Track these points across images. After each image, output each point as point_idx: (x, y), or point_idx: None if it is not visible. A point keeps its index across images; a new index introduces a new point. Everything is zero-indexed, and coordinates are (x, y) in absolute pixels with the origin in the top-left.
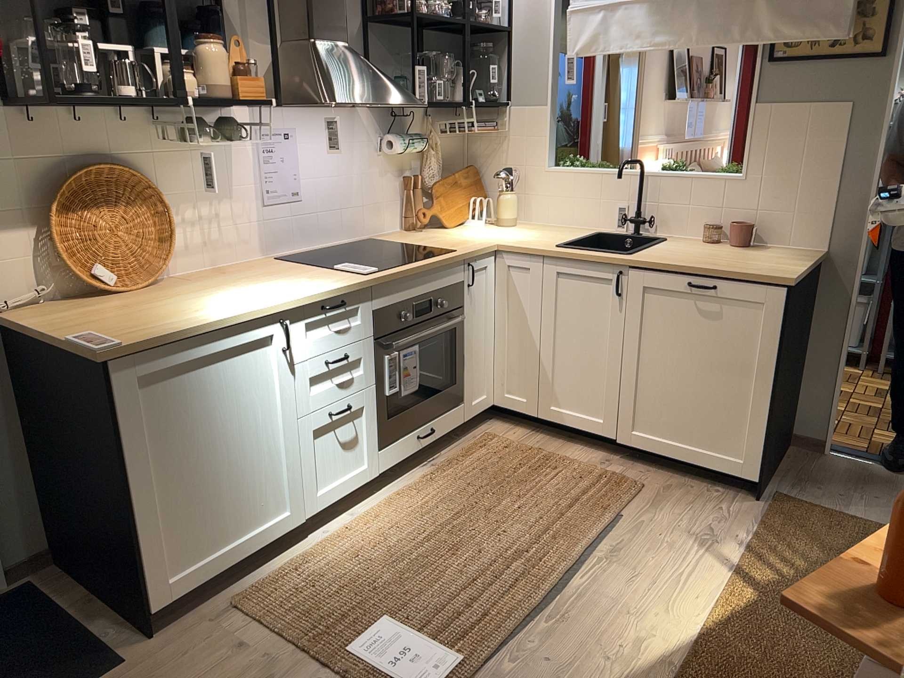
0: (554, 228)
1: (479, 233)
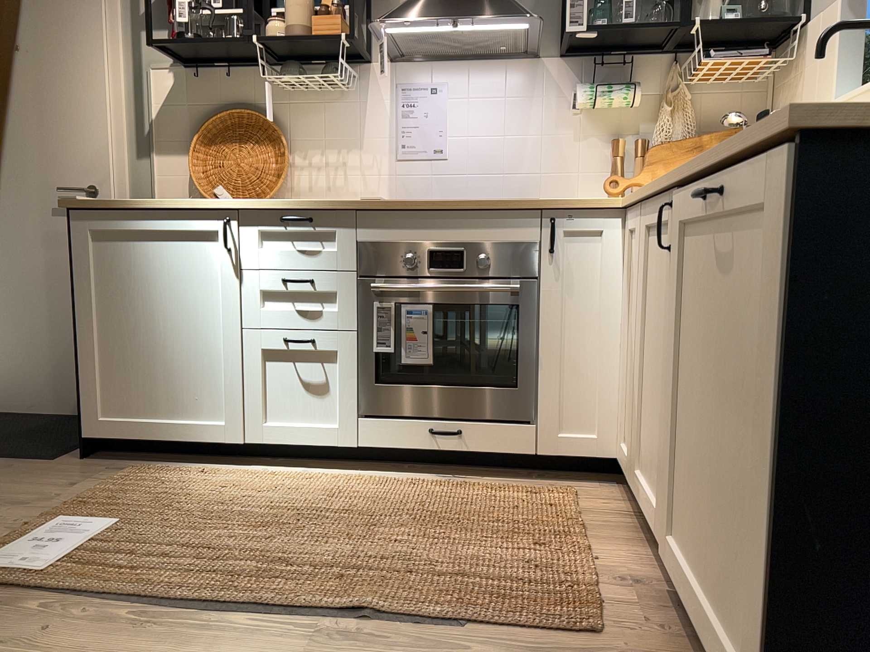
0: None
1: None
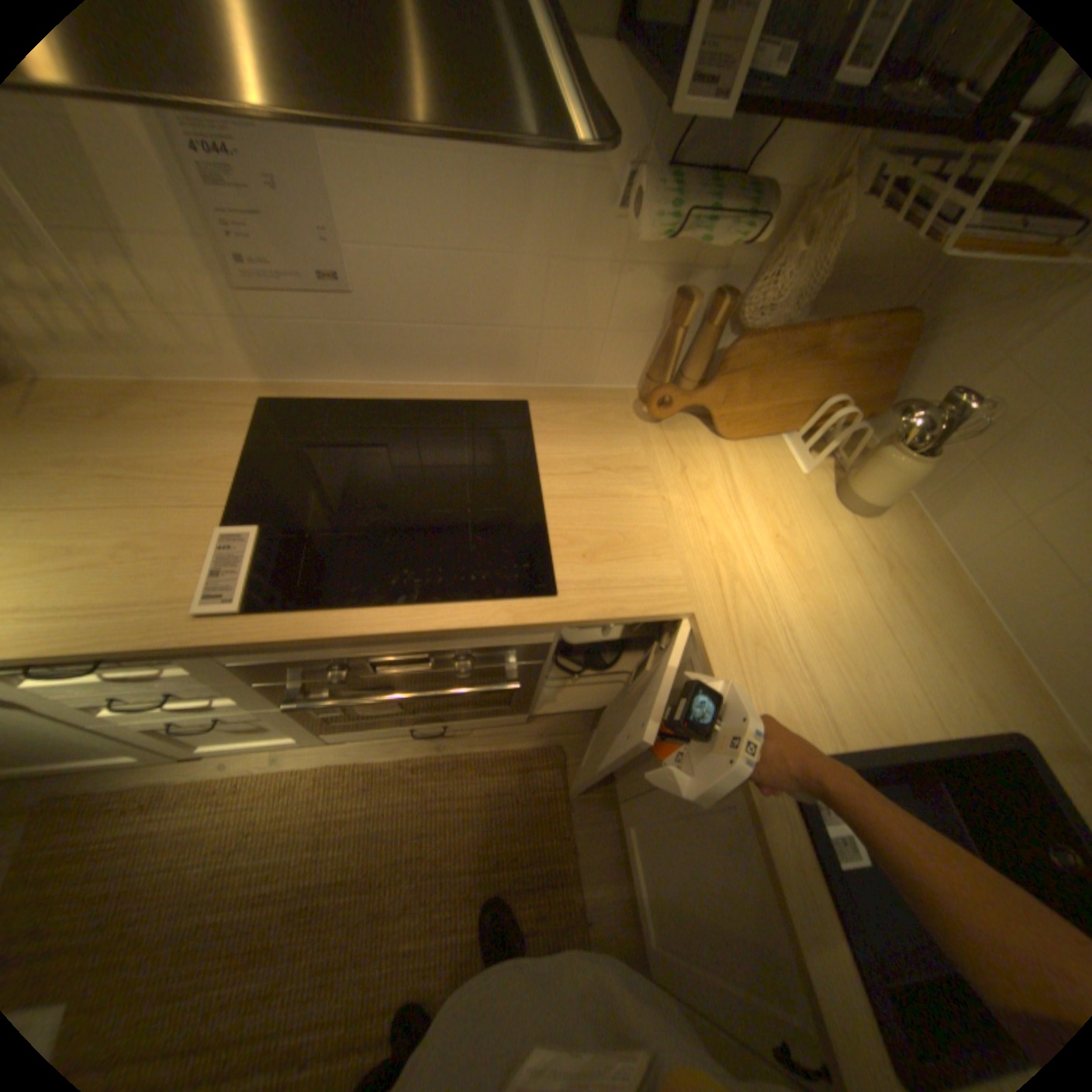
0: (936, 603)
1: (742, 511)
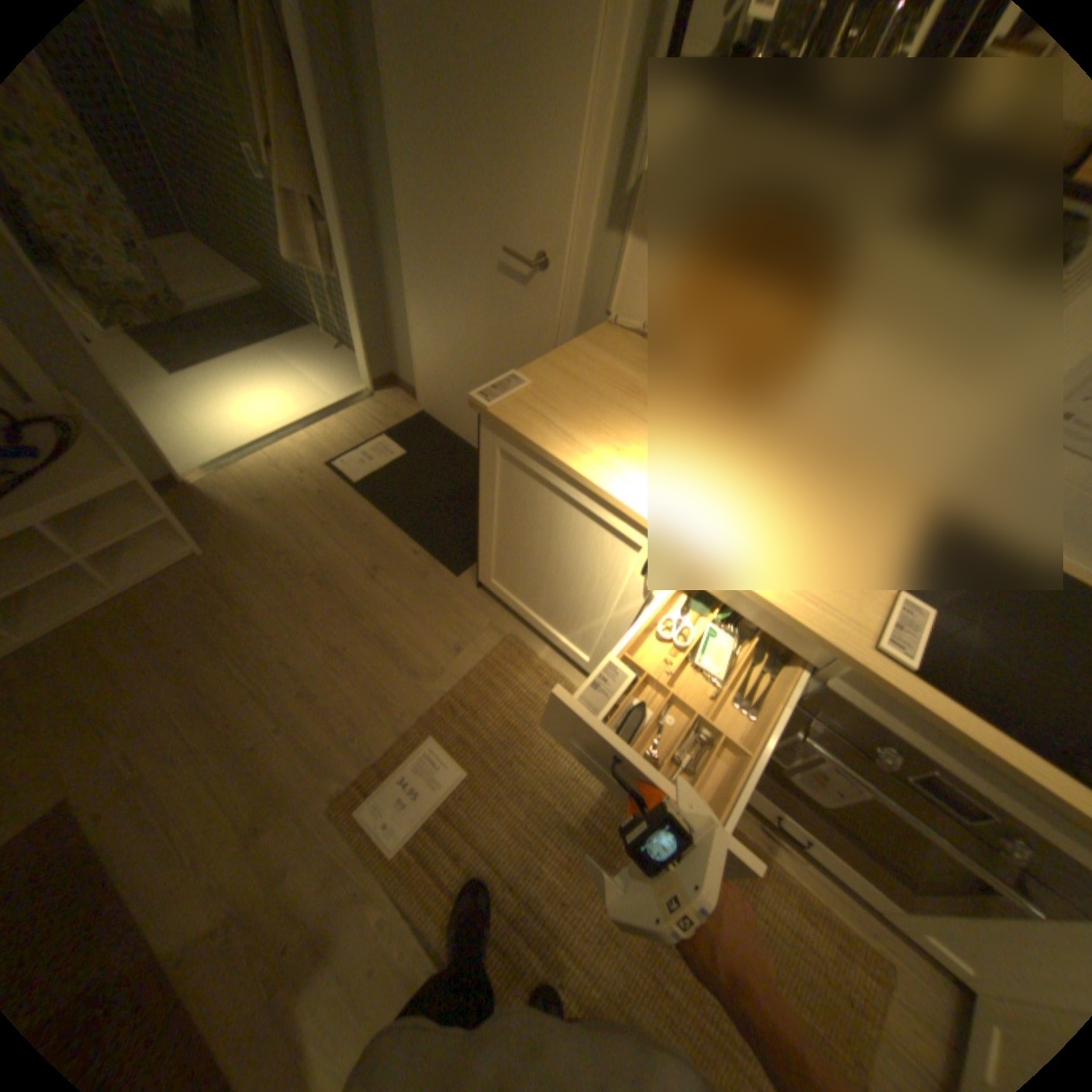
0: None
1: None
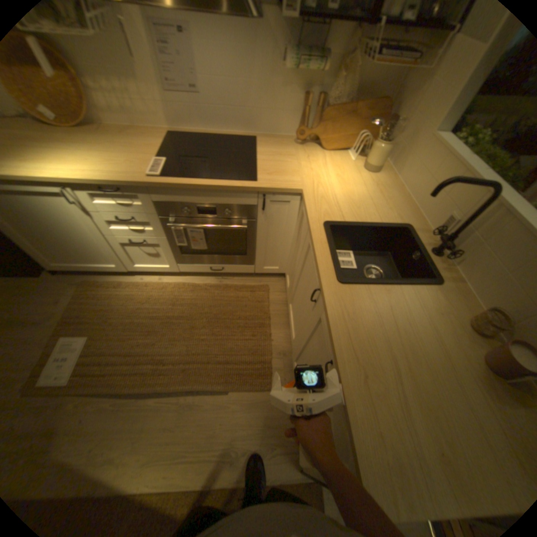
0: (391, 195)
1: (326, 168)
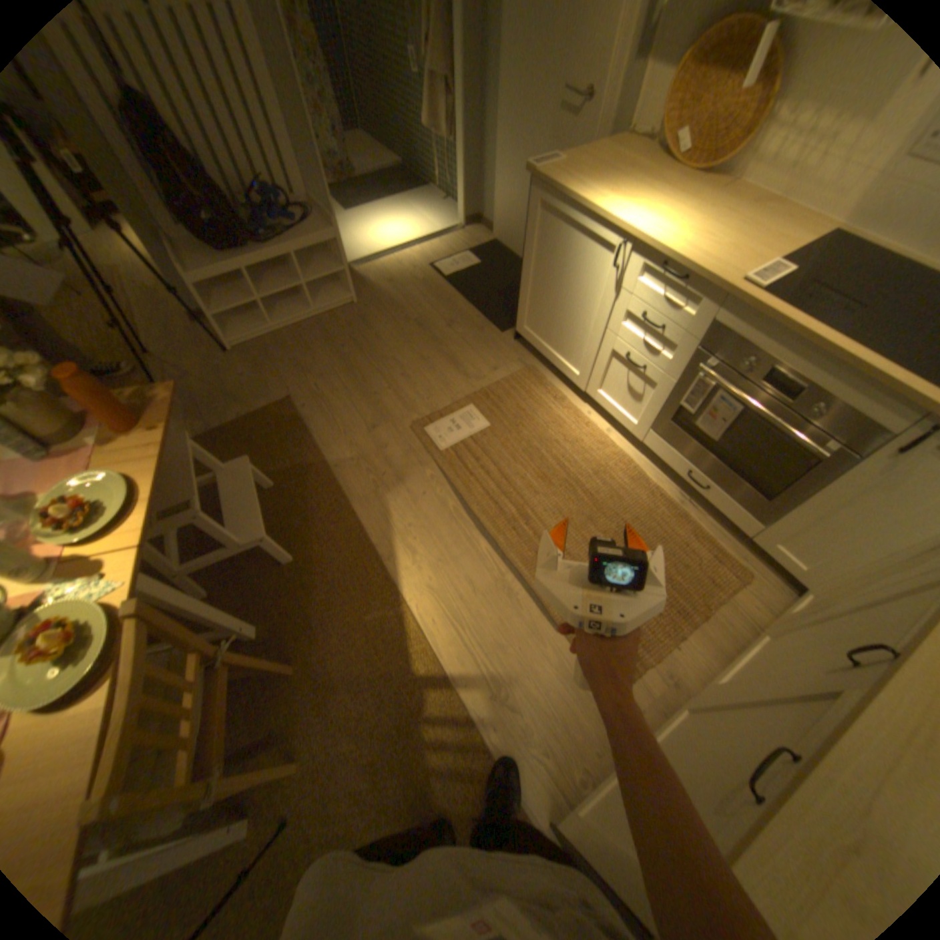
0: None
1: None
